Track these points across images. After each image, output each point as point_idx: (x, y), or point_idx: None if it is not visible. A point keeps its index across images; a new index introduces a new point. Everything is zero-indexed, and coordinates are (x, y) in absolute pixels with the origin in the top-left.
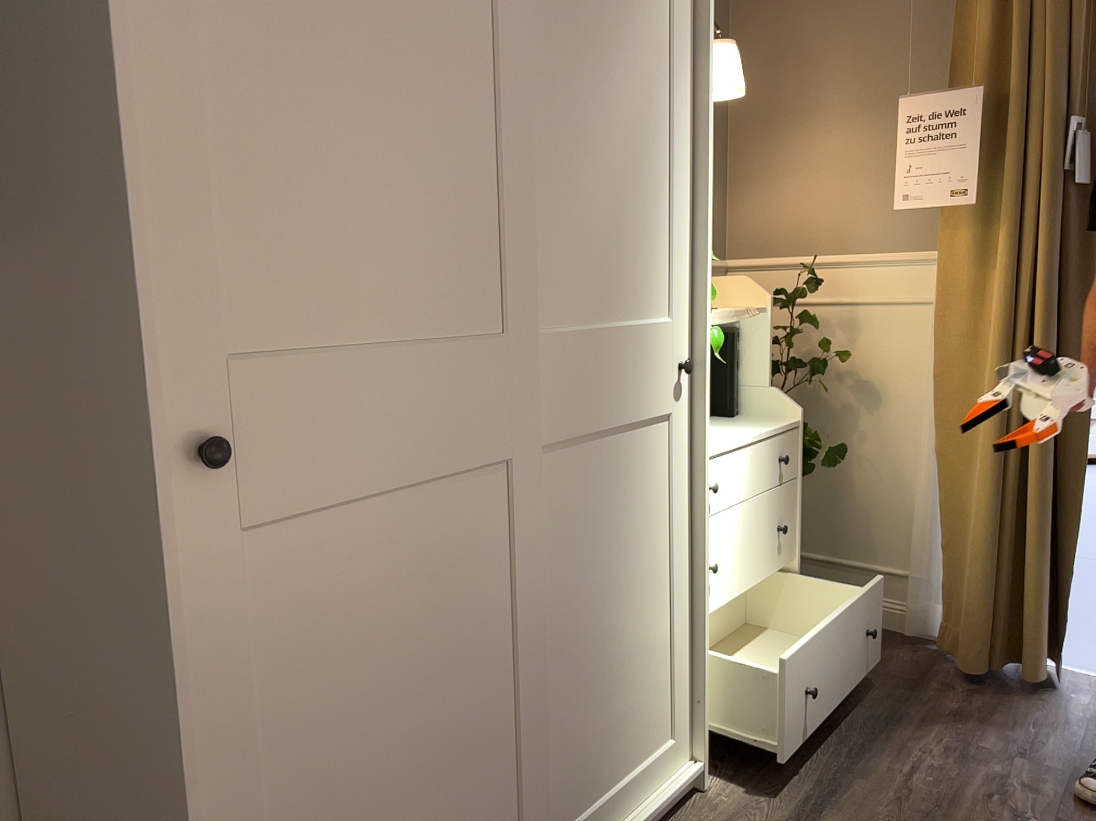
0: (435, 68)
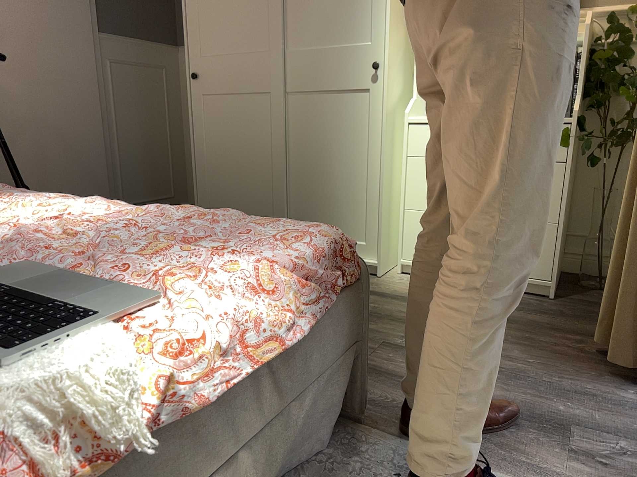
0: None
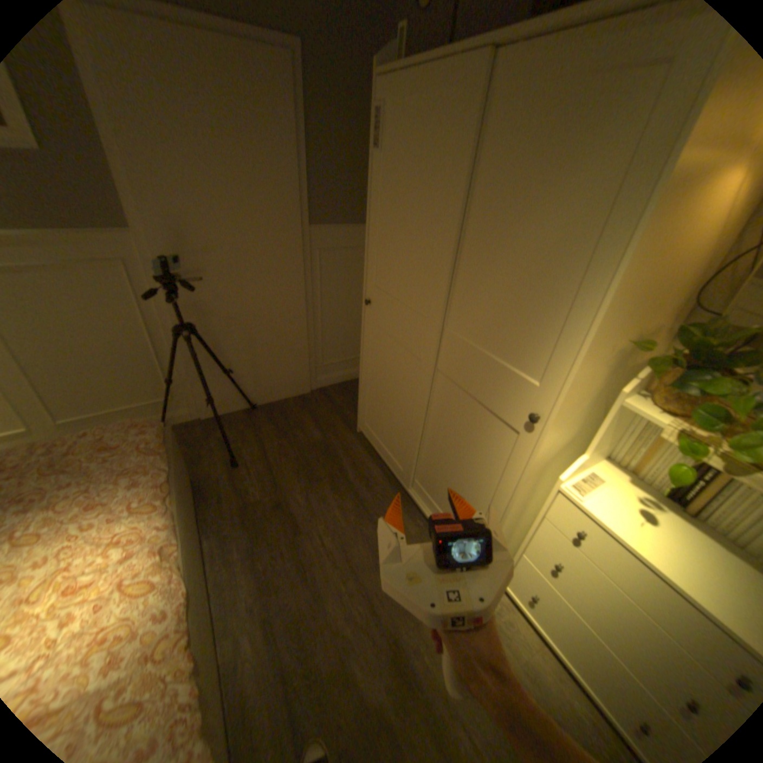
0: (418, 203)
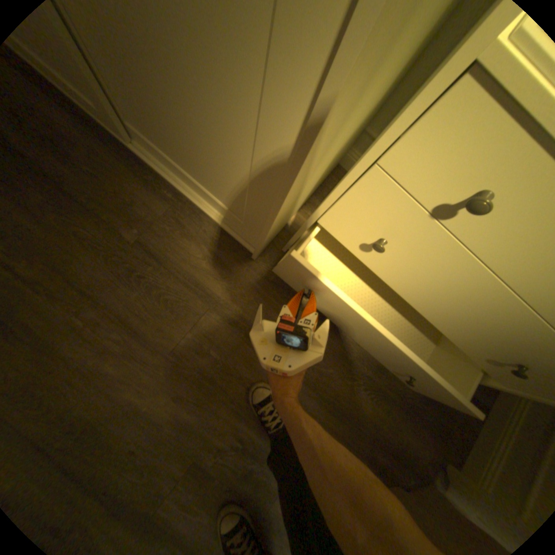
0: None
